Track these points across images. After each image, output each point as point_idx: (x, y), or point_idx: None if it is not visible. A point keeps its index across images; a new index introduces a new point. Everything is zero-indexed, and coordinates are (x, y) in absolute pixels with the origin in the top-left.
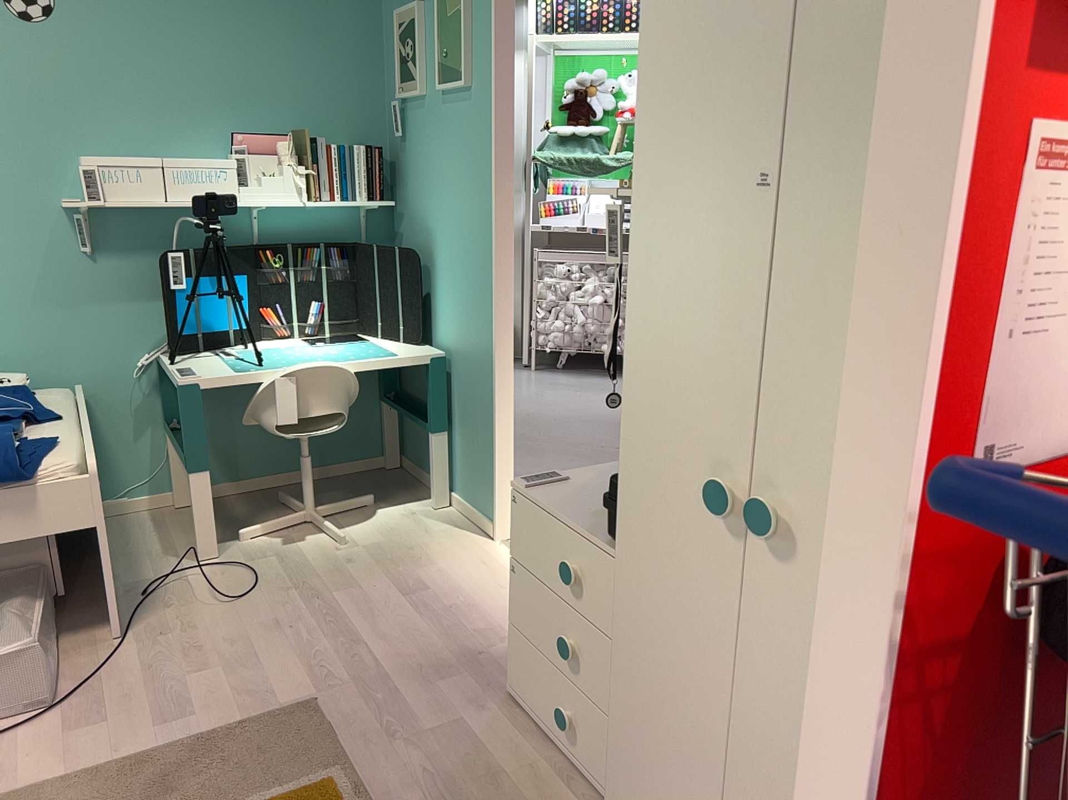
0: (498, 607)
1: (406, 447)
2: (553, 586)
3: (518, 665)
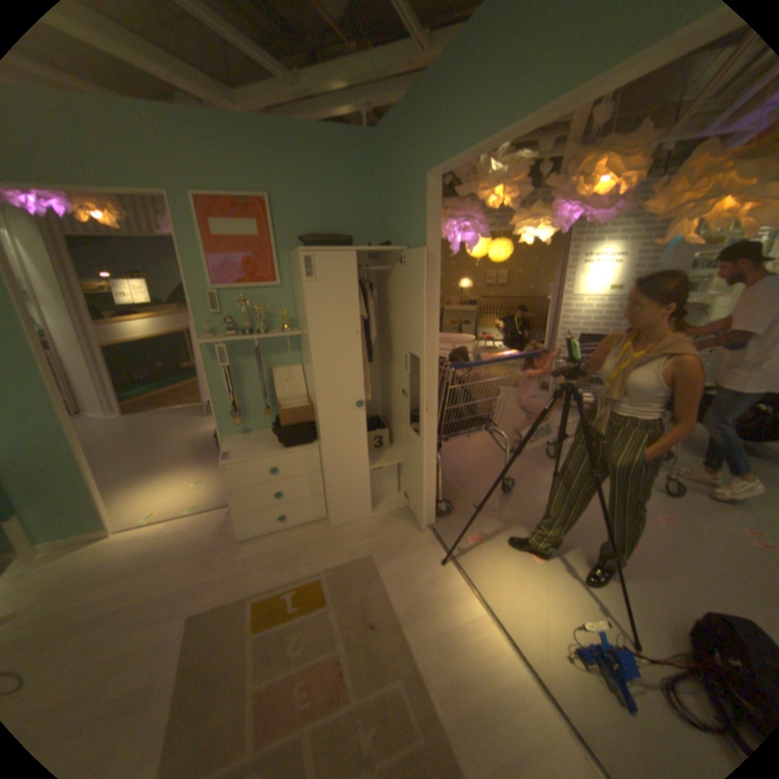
0: (174, 542)
1: None
2: (260, 483)
3: (243, 528)
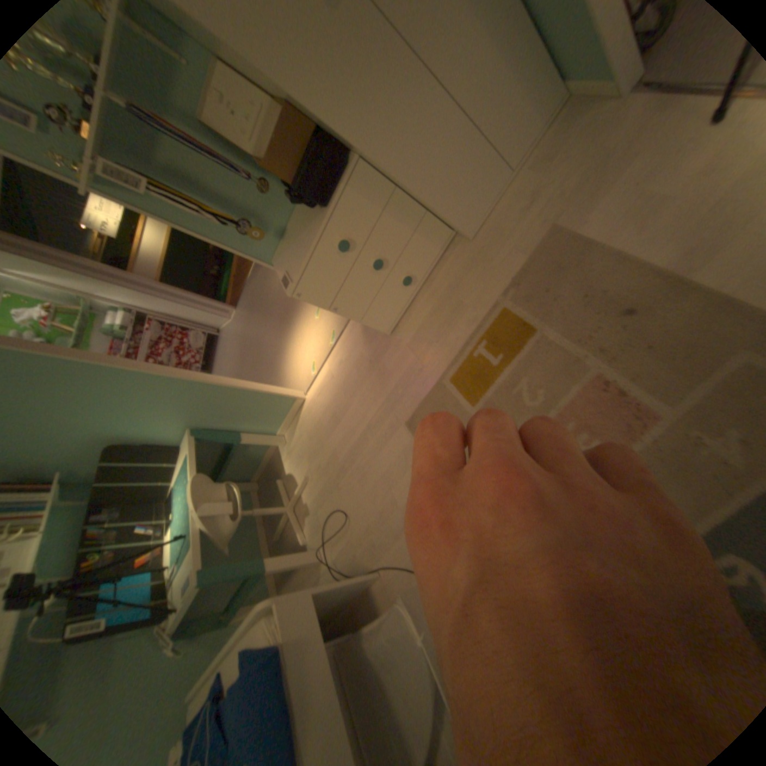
0: (343, 369)
1: (244, 476)
2: (346, 268)
3: (379, 319)
